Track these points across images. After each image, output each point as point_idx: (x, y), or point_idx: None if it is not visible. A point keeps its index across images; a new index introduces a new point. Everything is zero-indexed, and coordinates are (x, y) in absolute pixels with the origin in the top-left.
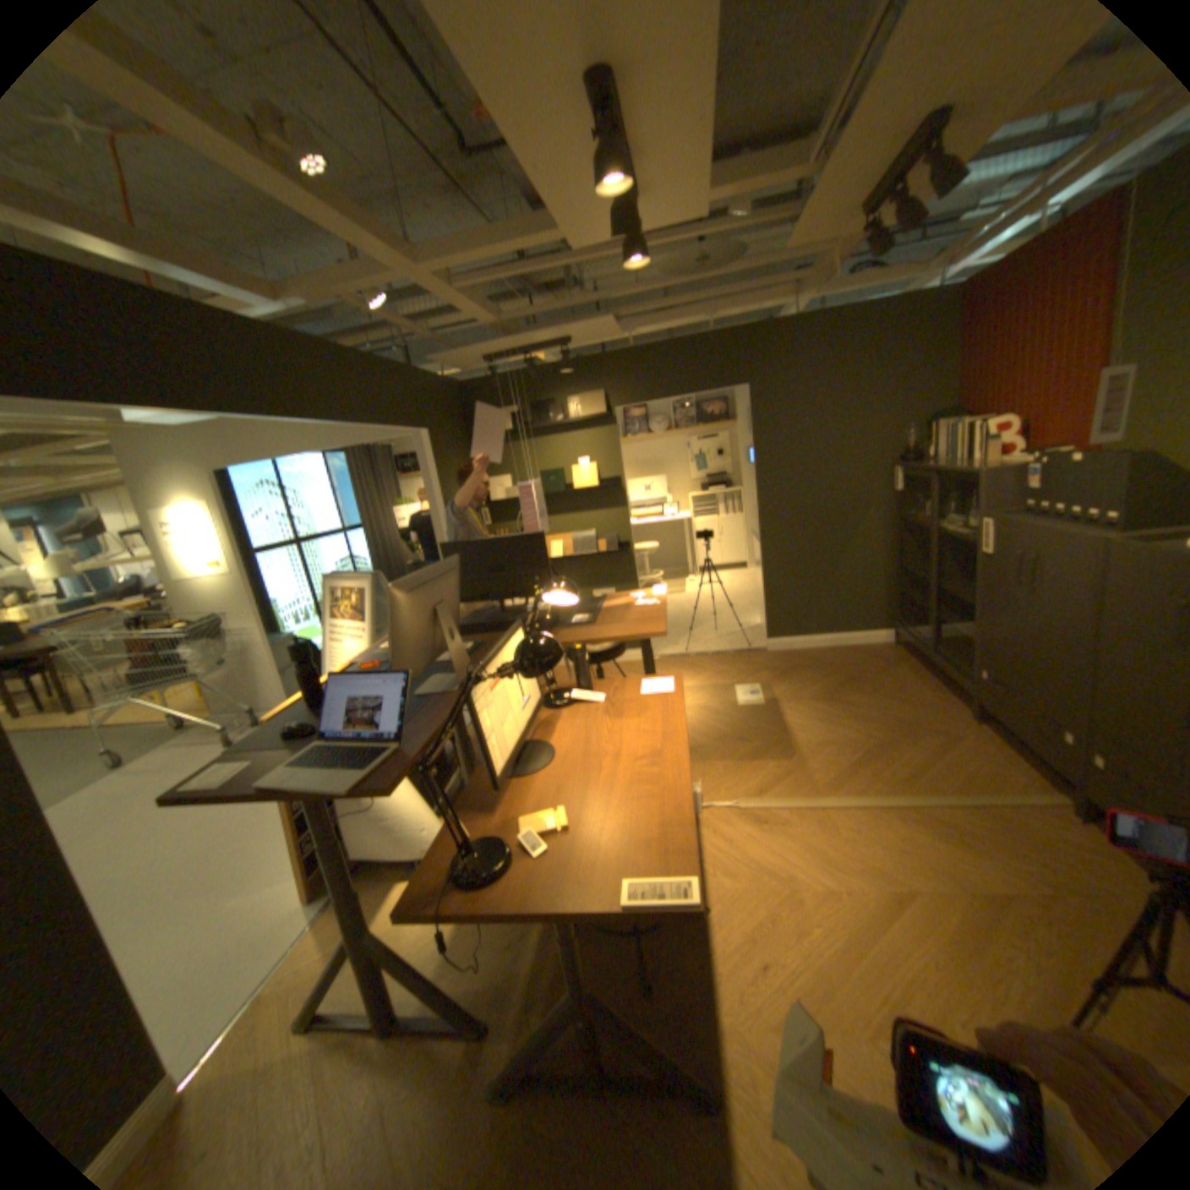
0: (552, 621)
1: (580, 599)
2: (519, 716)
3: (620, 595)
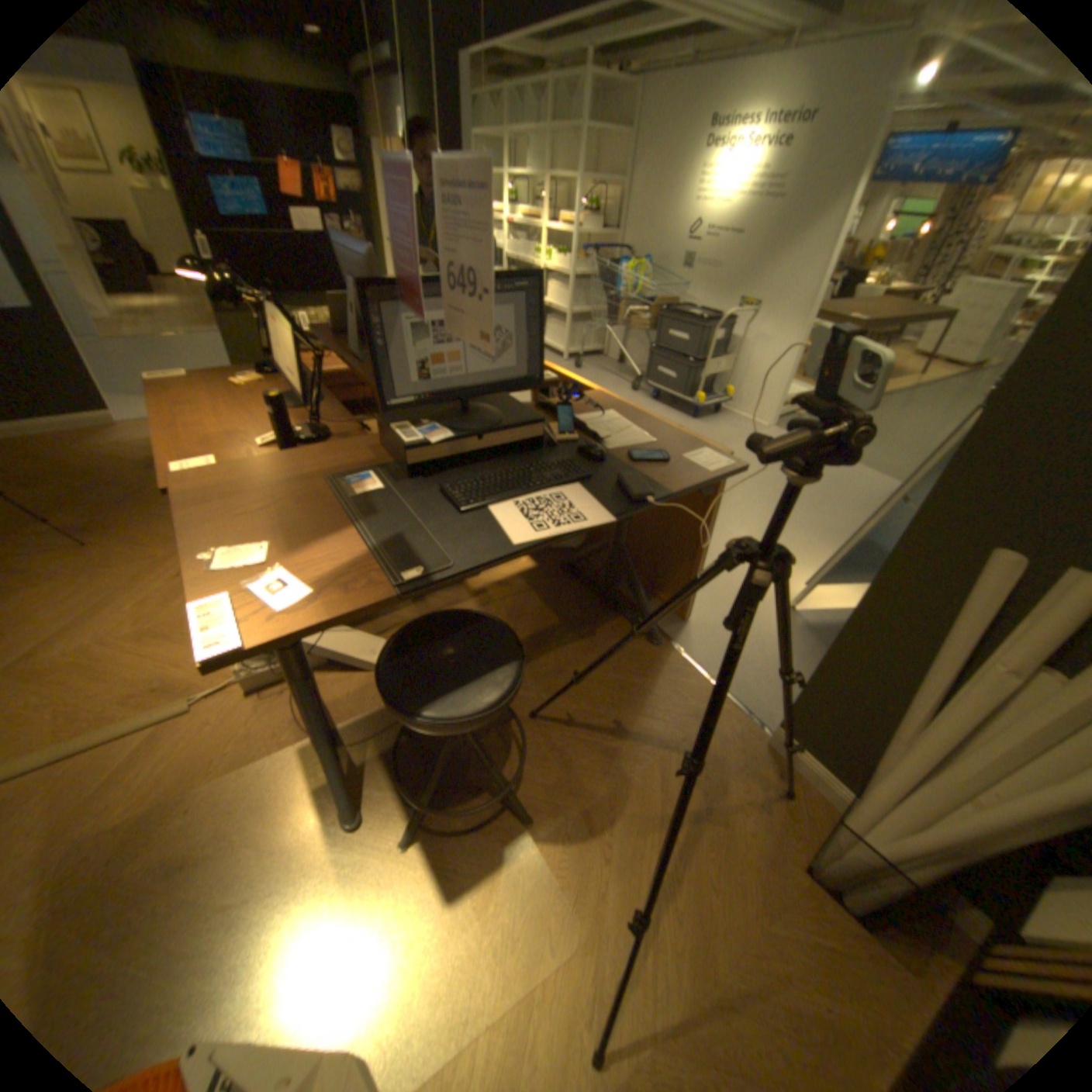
0: (394, 448)
1: (464, 562)
2: (287, 365)
3: (350, 596)
